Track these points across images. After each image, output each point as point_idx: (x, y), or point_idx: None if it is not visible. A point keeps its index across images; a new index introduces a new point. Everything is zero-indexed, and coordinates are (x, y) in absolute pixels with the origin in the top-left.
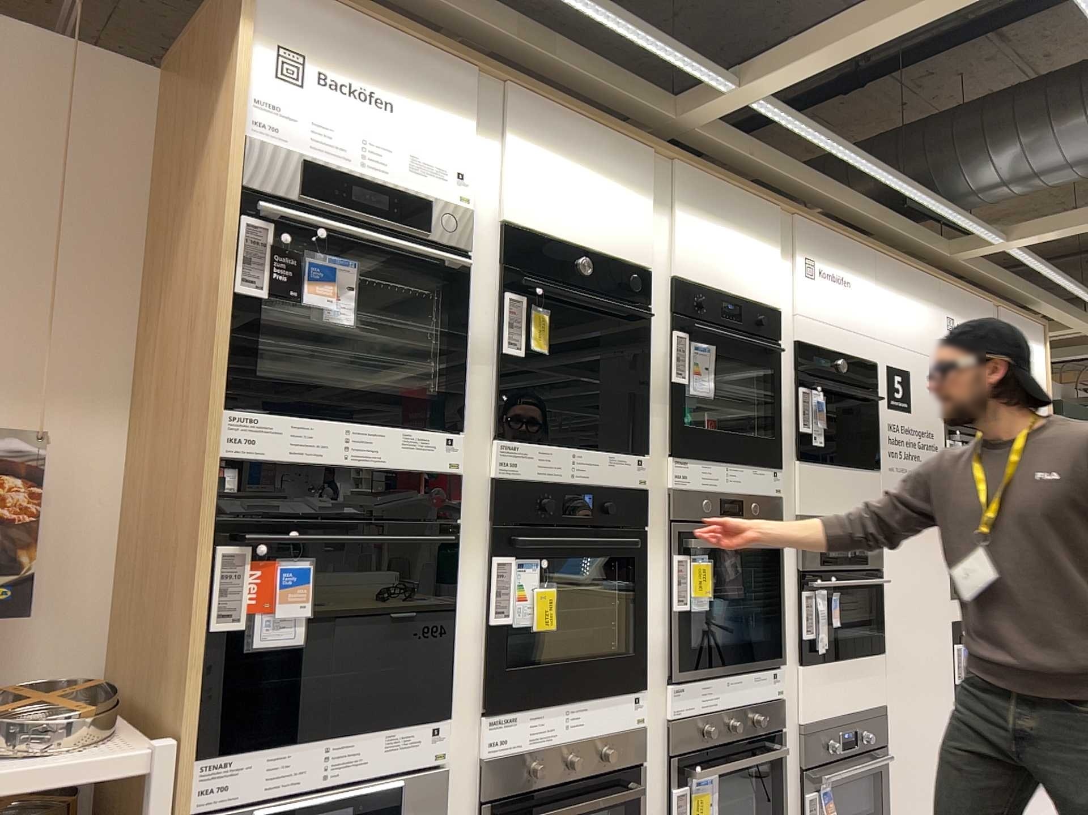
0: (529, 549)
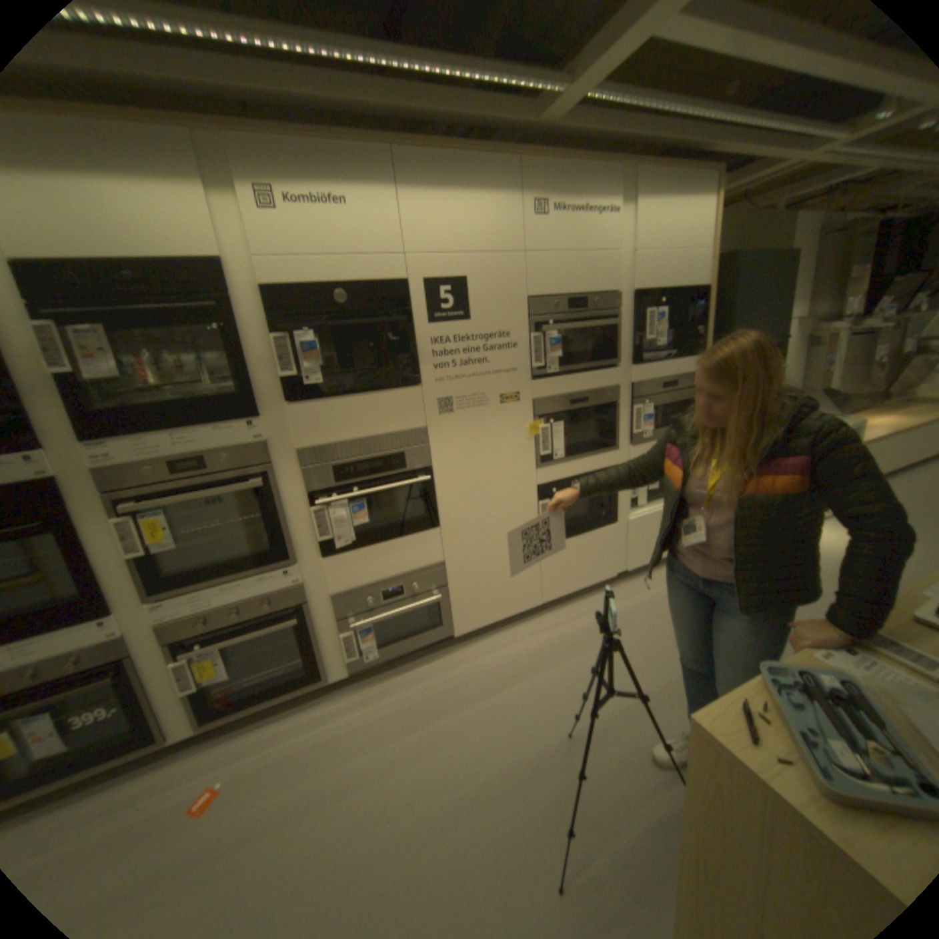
0: None
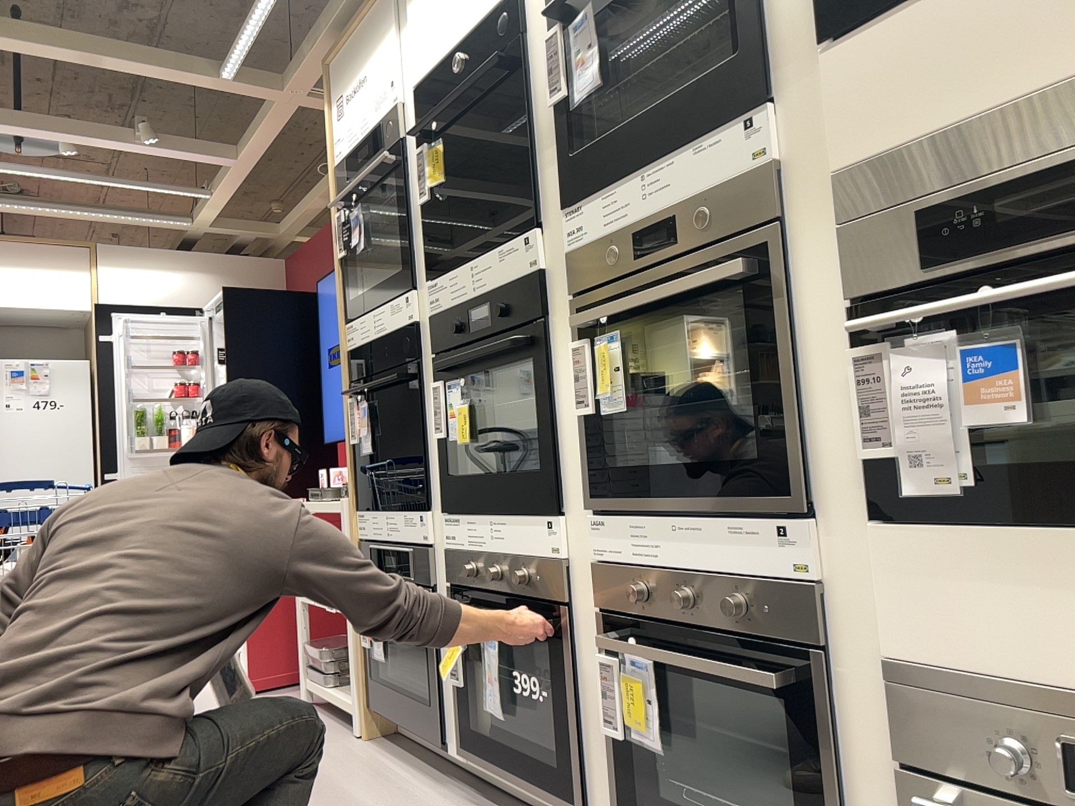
0: (450, 374)
